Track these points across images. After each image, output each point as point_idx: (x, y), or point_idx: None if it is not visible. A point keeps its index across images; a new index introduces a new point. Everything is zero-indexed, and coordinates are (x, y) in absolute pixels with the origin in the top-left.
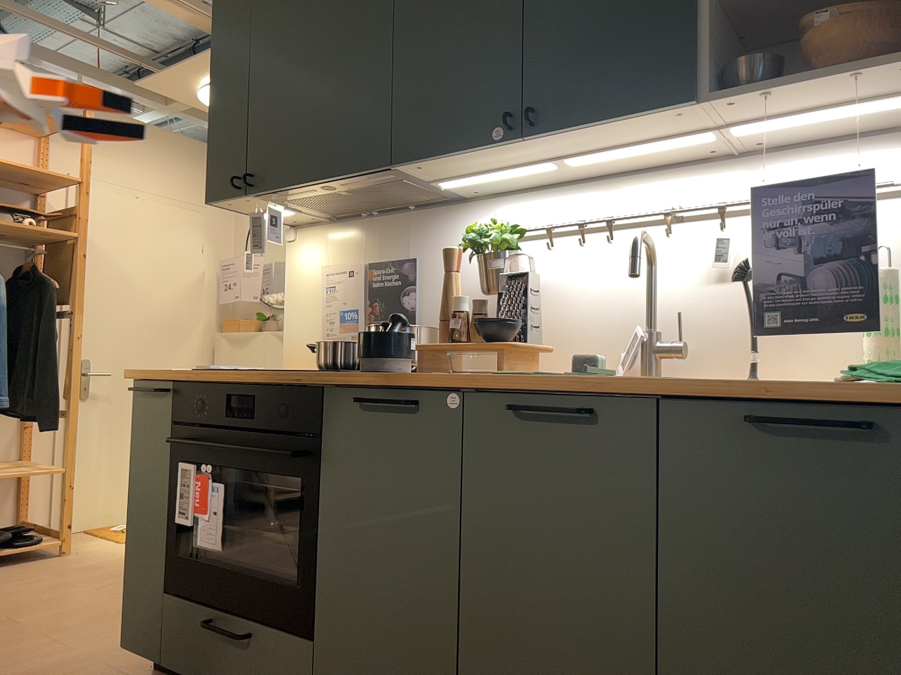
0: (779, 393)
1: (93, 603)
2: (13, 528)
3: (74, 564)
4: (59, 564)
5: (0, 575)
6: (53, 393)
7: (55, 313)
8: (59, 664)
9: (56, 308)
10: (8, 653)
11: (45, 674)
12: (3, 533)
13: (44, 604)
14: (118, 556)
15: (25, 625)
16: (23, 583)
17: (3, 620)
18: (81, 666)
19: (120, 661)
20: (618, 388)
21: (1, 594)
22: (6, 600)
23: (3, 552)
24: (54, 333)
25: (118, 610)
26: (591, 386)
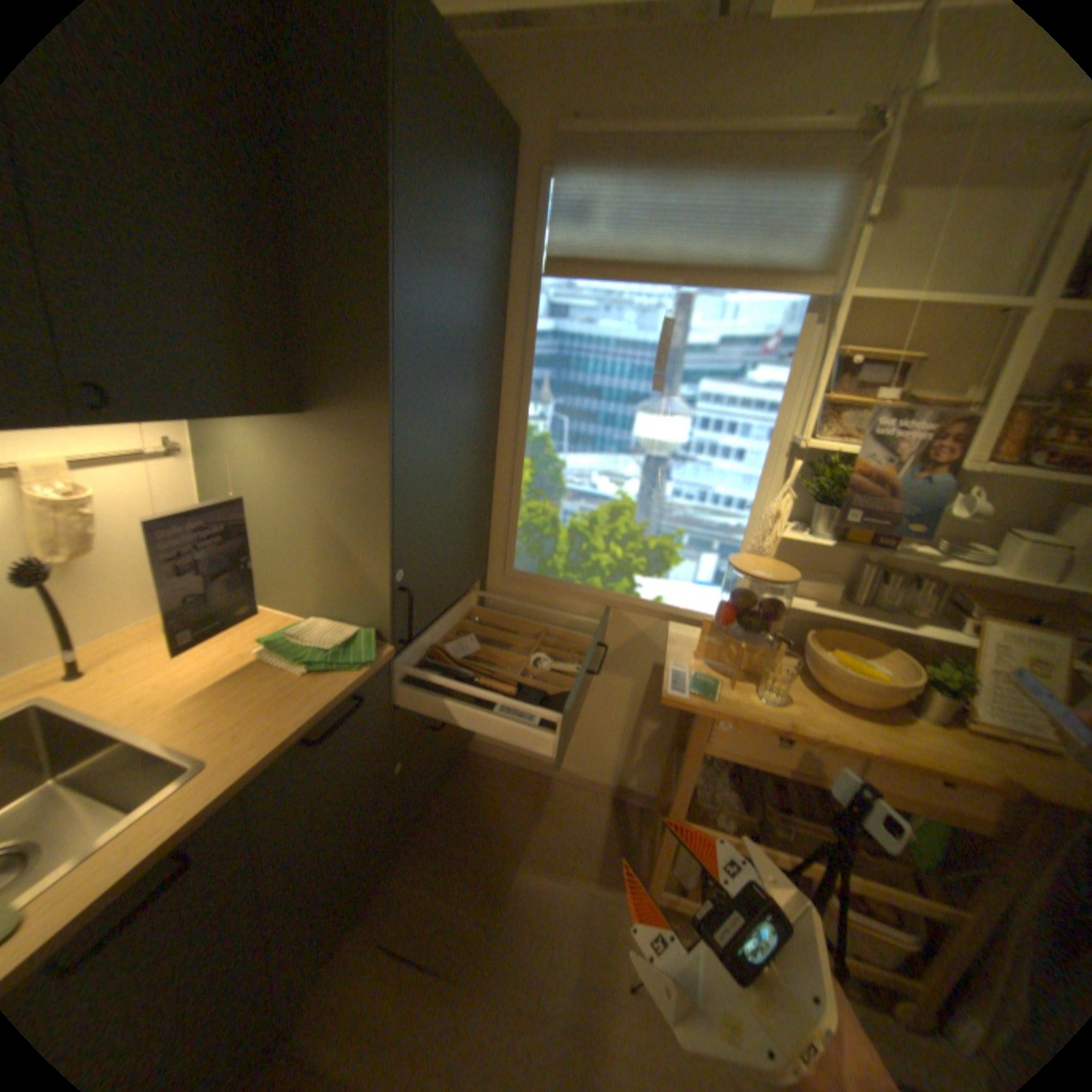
0: (322, 716)
1: None
2: None
3: None
4: None
5: None
6: None
7: None
8: None
9: None
10: None
11: None
12: None
13: None
14: None
15: None
16: None
17: None
18: None
19: None
20: (210, 812)
21: None
22: None
23: None
24: None
25: None
26: (178, 837)
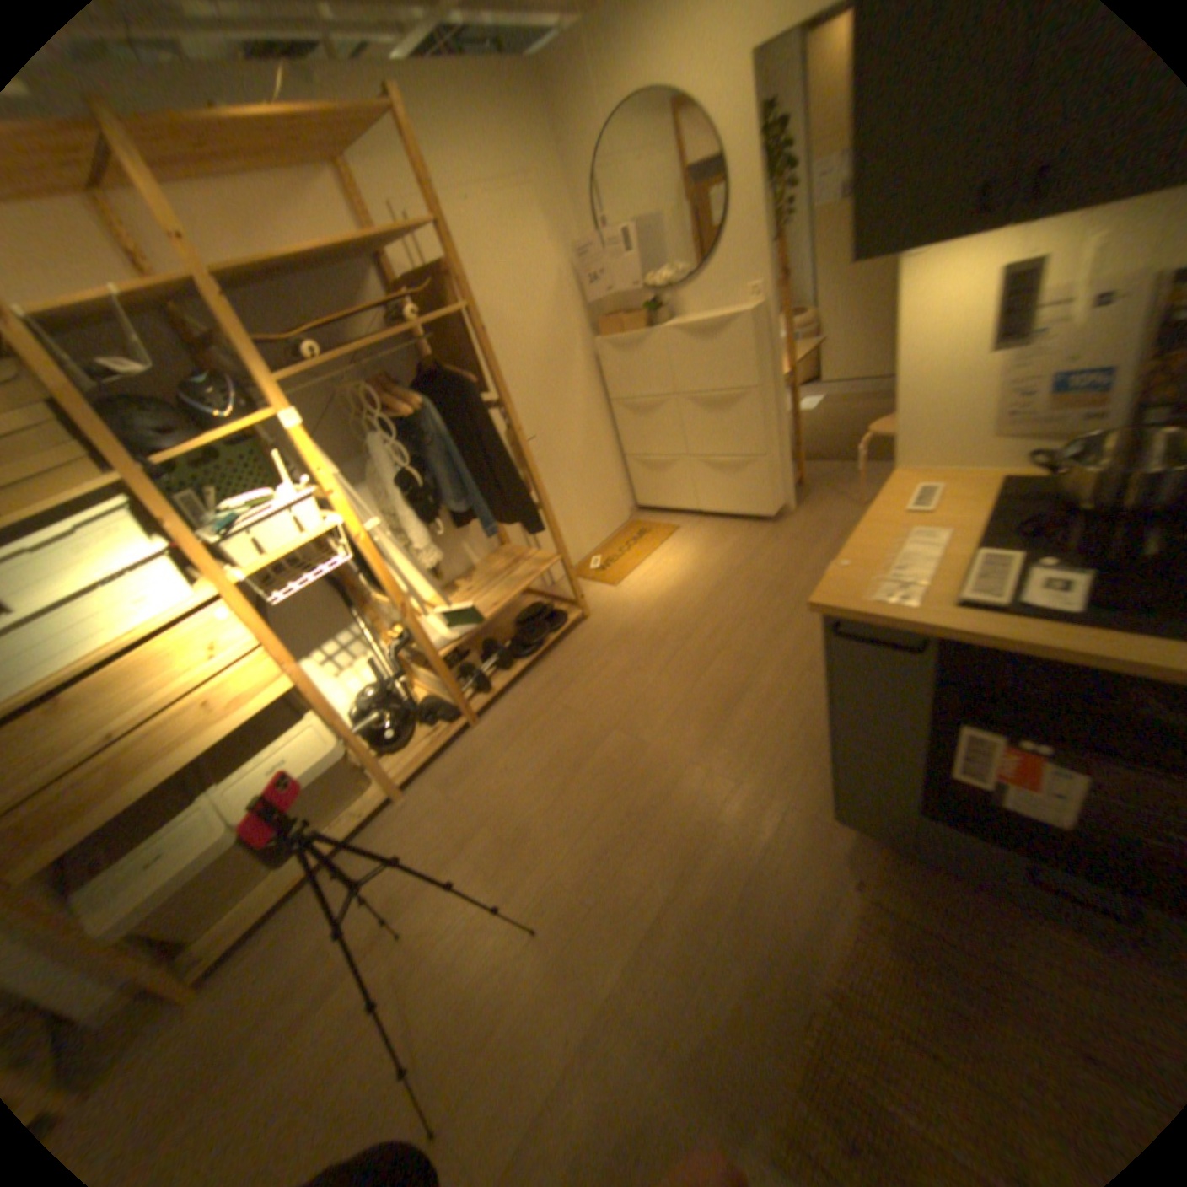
0: None
1: (682, 694)
2: (539, 612)
3: (607, 630)
4: (594, 632)
5: (563, 663)
6: (524, 500)
7: (487, 417)
8: (750, 812)
9: (484, 409)
10: (686, 798)
11: (753, 833)
12: (540, 624)
13: (642, 705)
14: (634, 610)
15: (657, 743)
16: (594, 673)
17: (632, 739)
18: (772, 811)
19: (804, 799)
20: None
21: (590, 694)
22: (603, 704)
23: (550, 640)
24: (496, 439)
25: (716, 703)
26: None
